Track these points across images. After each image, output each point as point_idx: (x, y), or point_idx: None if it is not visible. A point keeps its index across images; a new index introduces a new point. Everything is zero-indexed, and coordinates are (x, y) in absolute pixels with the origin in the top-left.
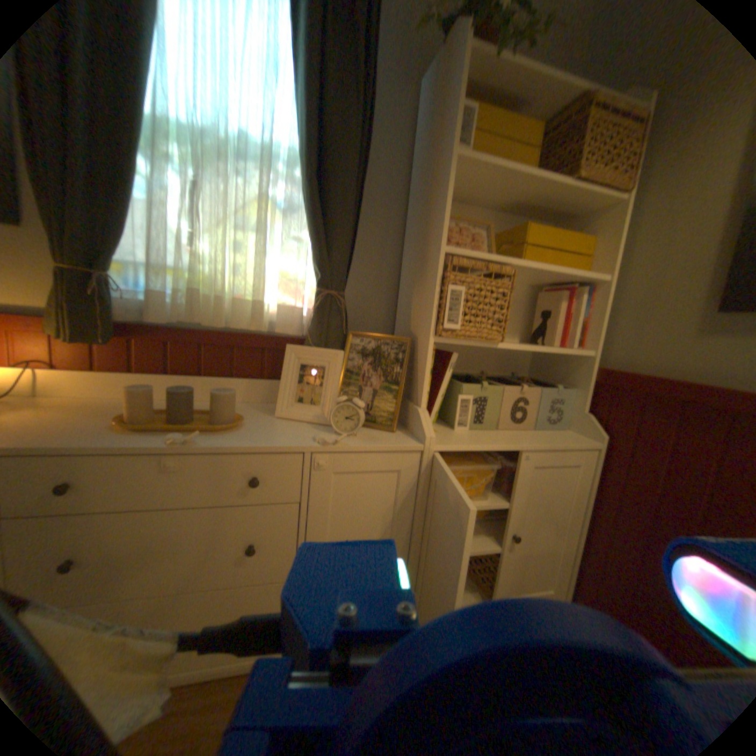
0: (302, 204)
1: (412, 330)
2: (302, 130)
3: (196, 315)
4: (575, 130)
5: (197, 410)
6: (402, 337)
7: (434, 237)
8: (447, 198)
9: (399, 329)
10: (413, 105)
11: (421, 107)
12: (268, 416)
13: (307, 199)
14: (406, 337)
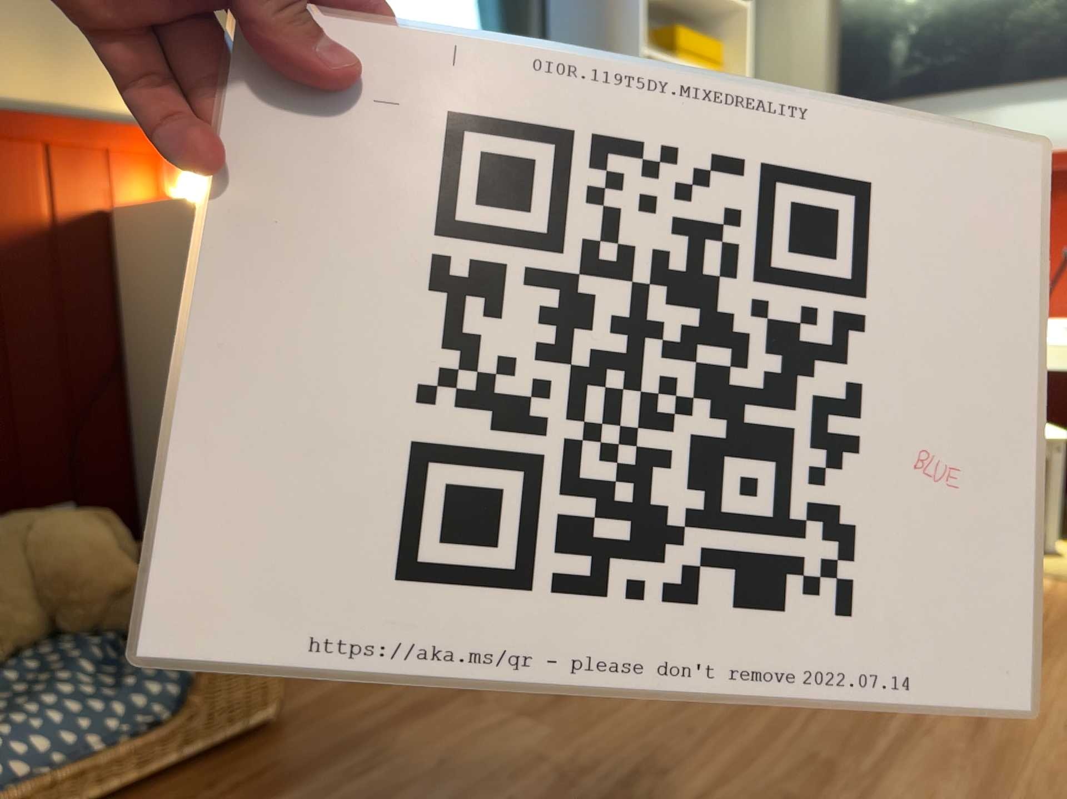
0: None
1: None
2: None
3: None
4: None
5: None
6: None
7: (623, 37)
8: None
9: None
10: None
11: None
12: None
13: None
14: None
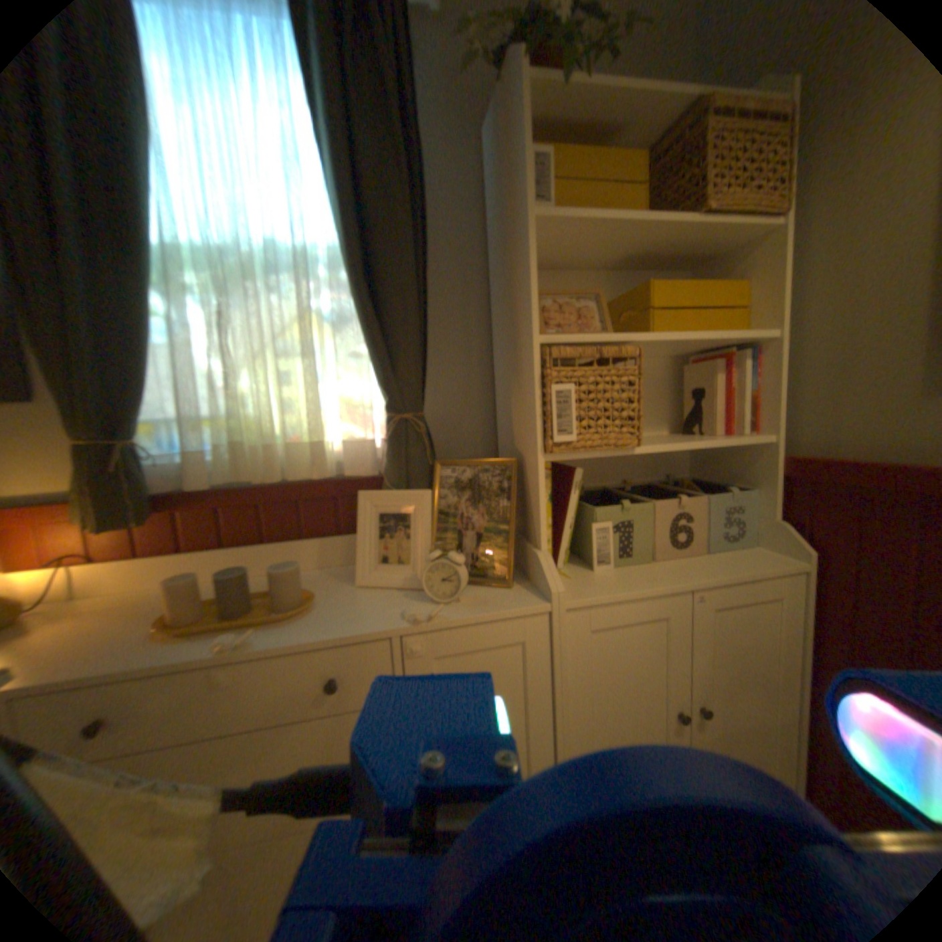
0: (356, 312)
1: (518, 446)
2: (340, 225)
3: (247, 470)
4: (693, 149)
5: (260, 590)
6: (508, 455)
7: (525, 326)
8: (532, 275)
9: (503, 444)
10: (477, 162)
11: (489, 163)
12: (349, 585)
13: (359, 306)
14: (513, 455)
